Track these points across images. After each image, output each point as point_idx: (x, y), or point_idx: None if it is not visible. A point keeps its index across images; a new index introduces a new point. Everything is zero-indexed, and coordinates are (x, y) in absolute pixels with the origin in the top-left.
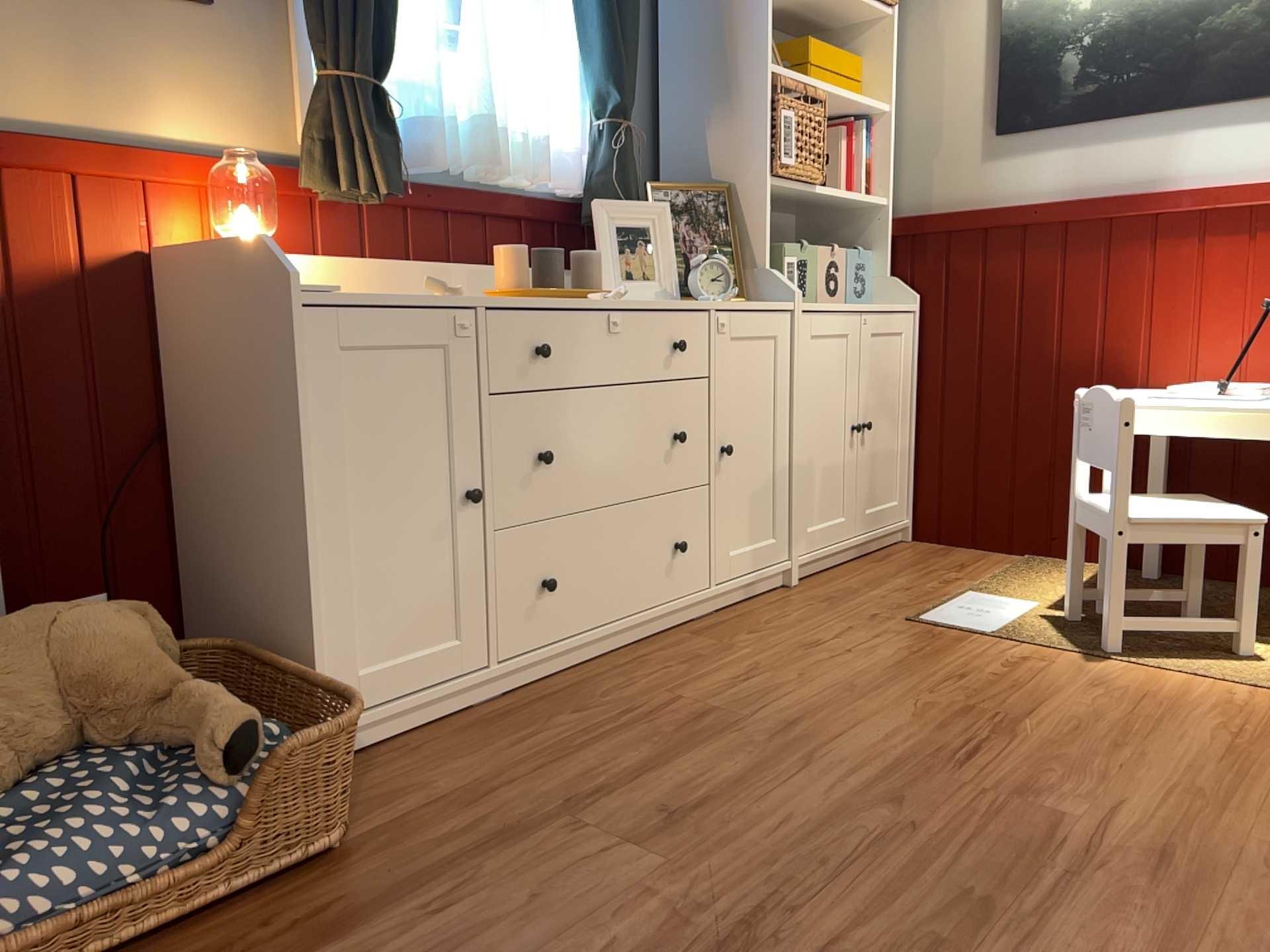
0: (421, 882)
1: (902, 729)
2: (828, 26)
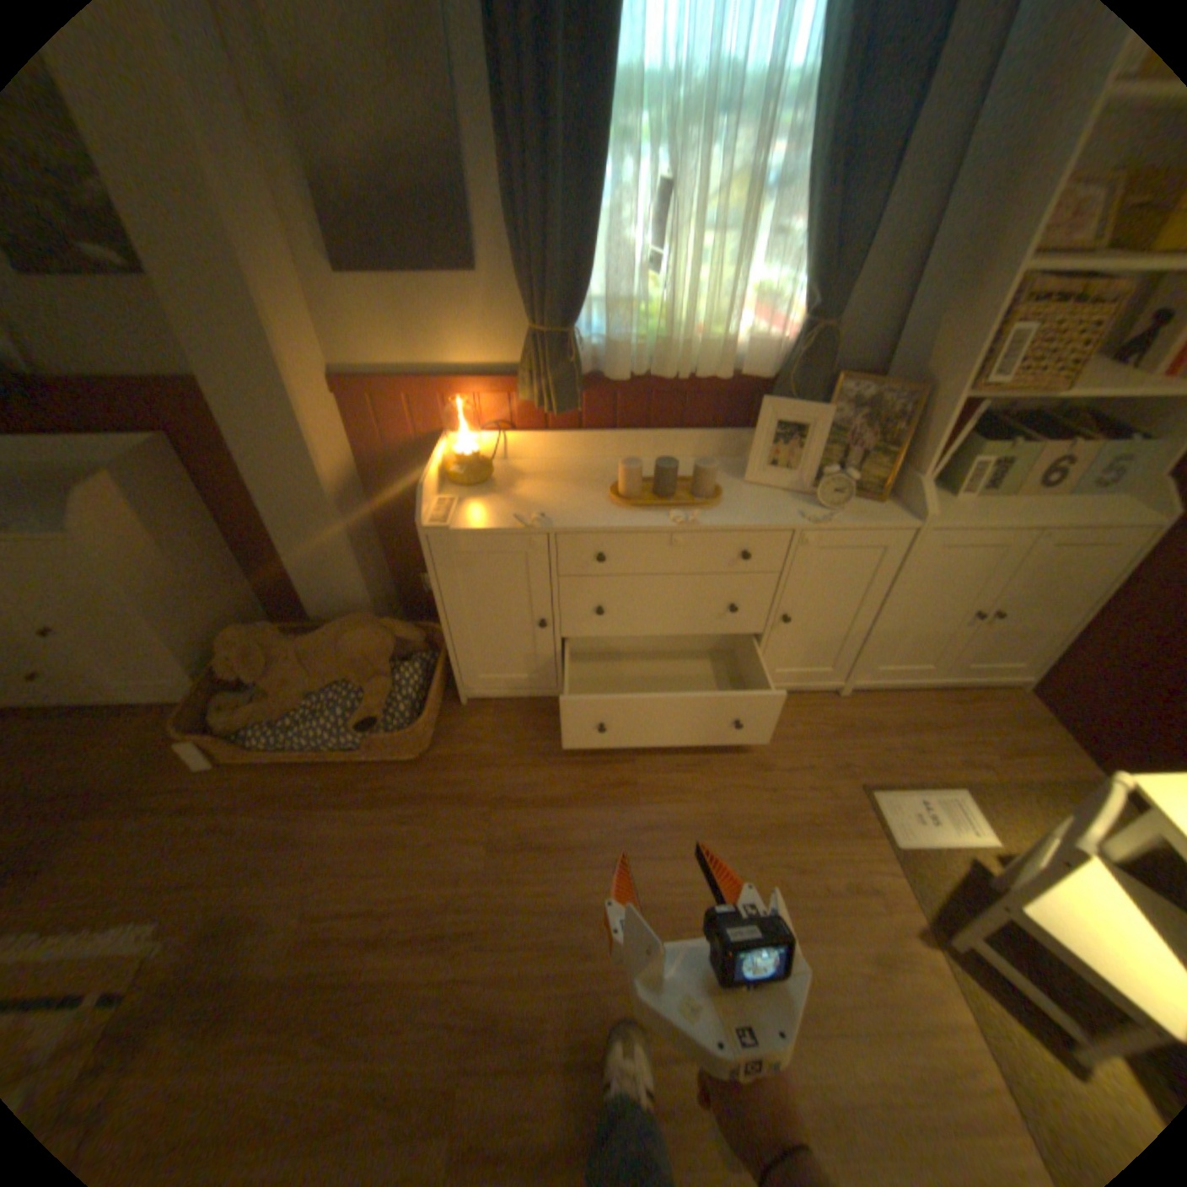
0: (418, 800)
1: (696, 884)
2: None
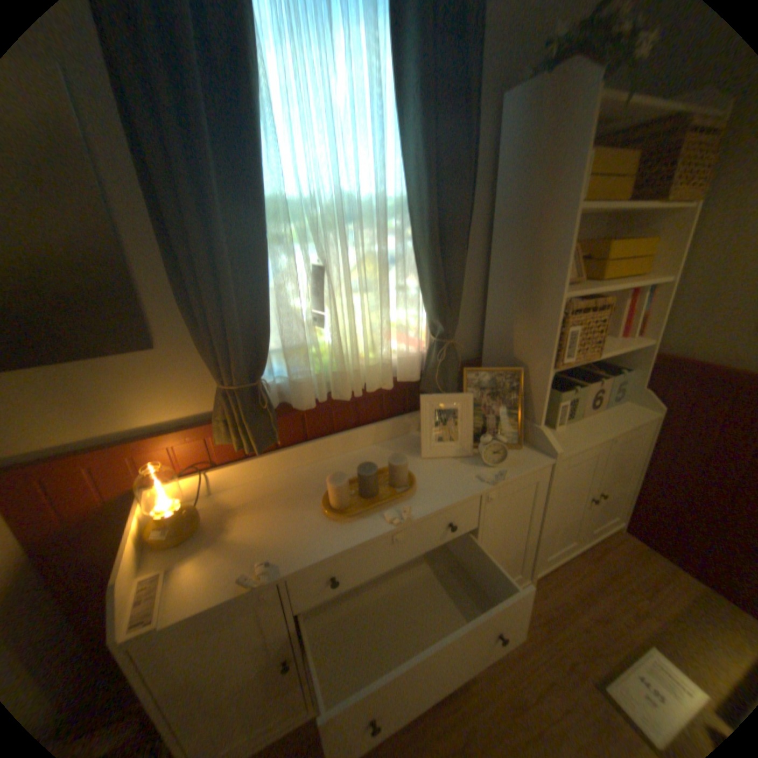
0: None
1: None
2: (635, 211)
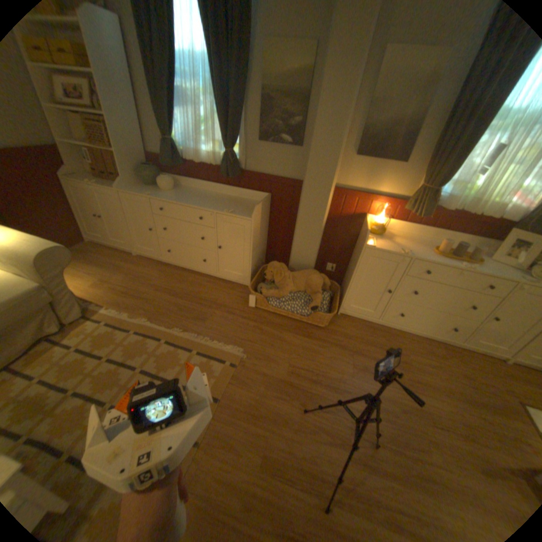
0: (325, 341)
1: (442, 410)
2: None
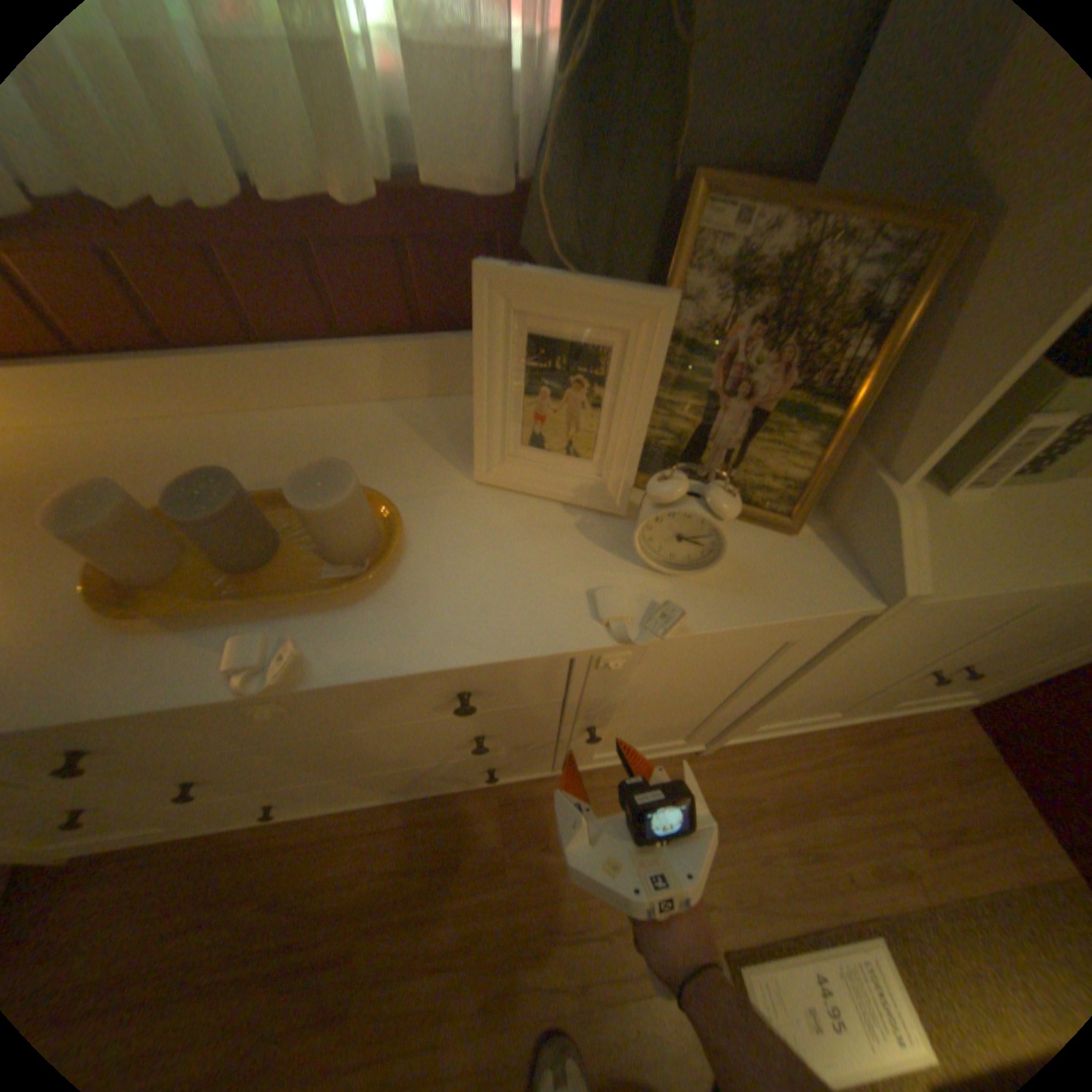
0: None
1: None
2: None
